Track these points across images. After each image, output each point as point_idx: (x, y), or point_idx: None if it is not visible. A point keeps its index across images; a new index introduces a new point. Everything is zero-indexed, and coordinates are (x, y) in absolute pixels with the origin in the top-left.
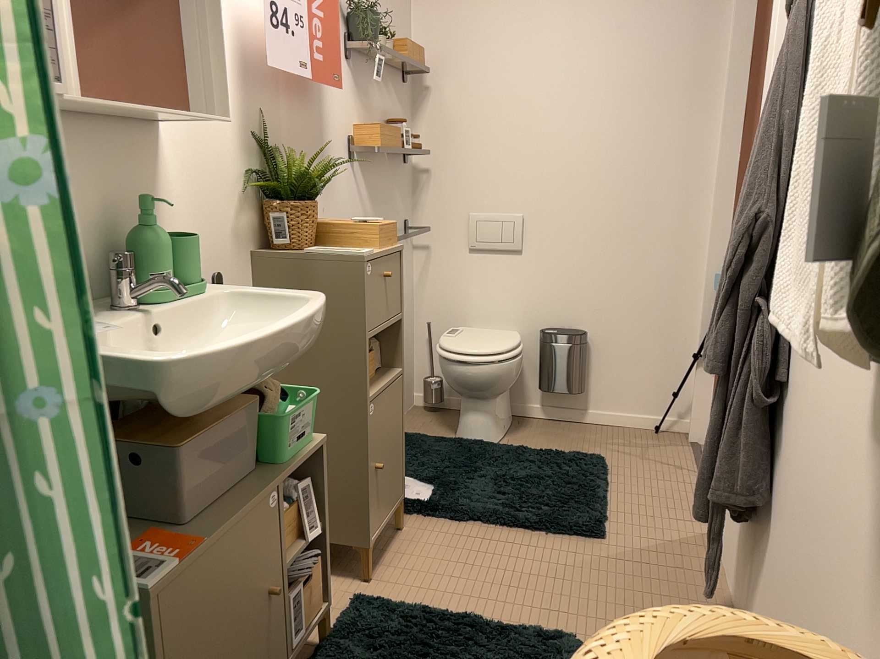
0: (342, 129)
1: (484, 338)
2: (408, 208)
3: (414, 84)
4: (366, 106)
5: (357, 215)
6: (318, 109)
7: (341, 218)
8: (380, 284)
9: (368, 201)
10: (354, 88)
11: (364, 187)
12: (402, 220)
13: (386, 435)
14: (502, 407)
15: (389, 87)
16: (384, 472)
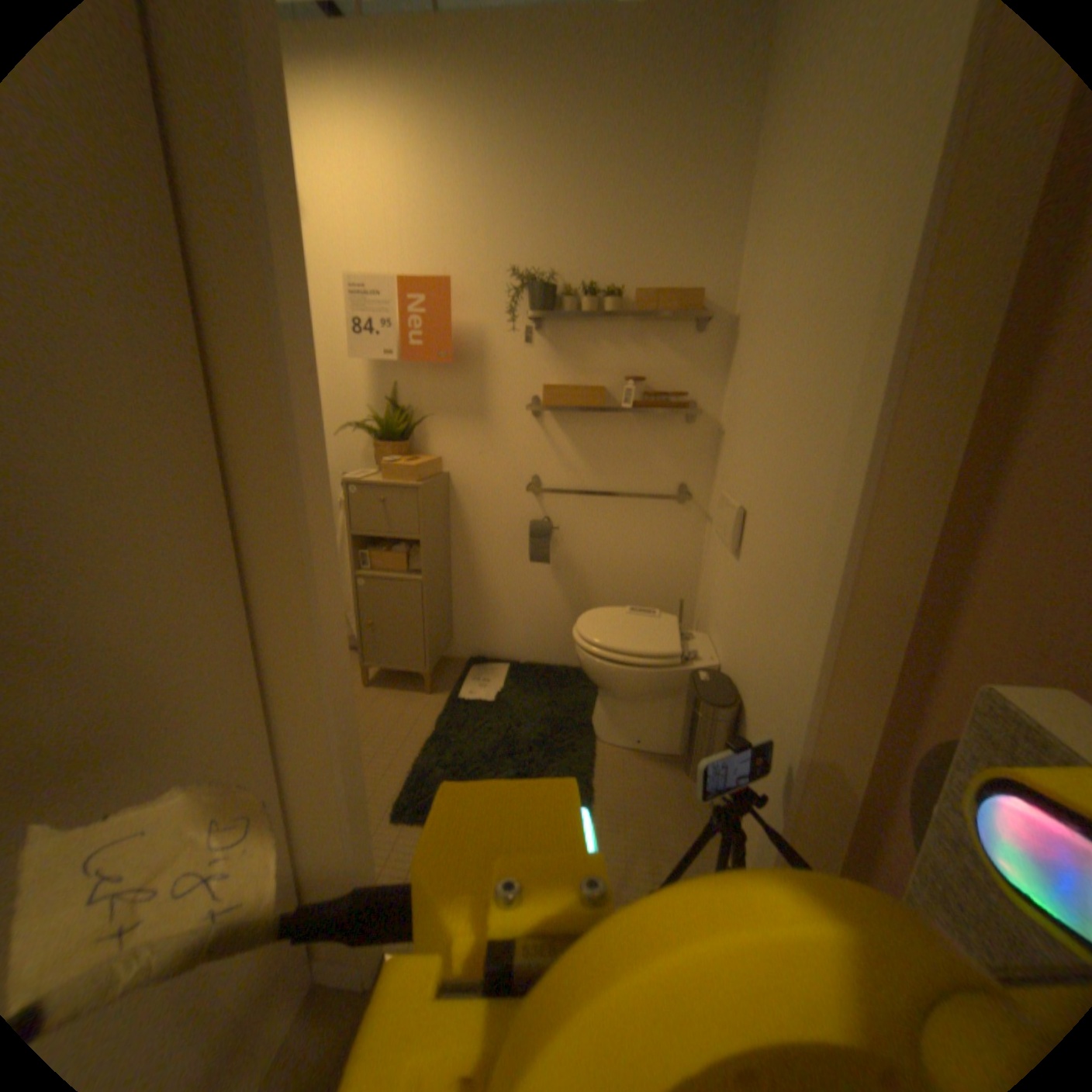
0: (520, 387)
1: (636, 628)
2: (695, 469)
3: (734, 322)
4: (580, 362)
5: (546, 462)
6: (476, 373)
7: (513, 460)
8: (374, 502)
9: (575, 451)
10: (550, 348)
11: (565, 438)
12: (673, 480)
13: (389, 610)
14: (639, 715)
15: (650, 335)
16: (384, 630)
